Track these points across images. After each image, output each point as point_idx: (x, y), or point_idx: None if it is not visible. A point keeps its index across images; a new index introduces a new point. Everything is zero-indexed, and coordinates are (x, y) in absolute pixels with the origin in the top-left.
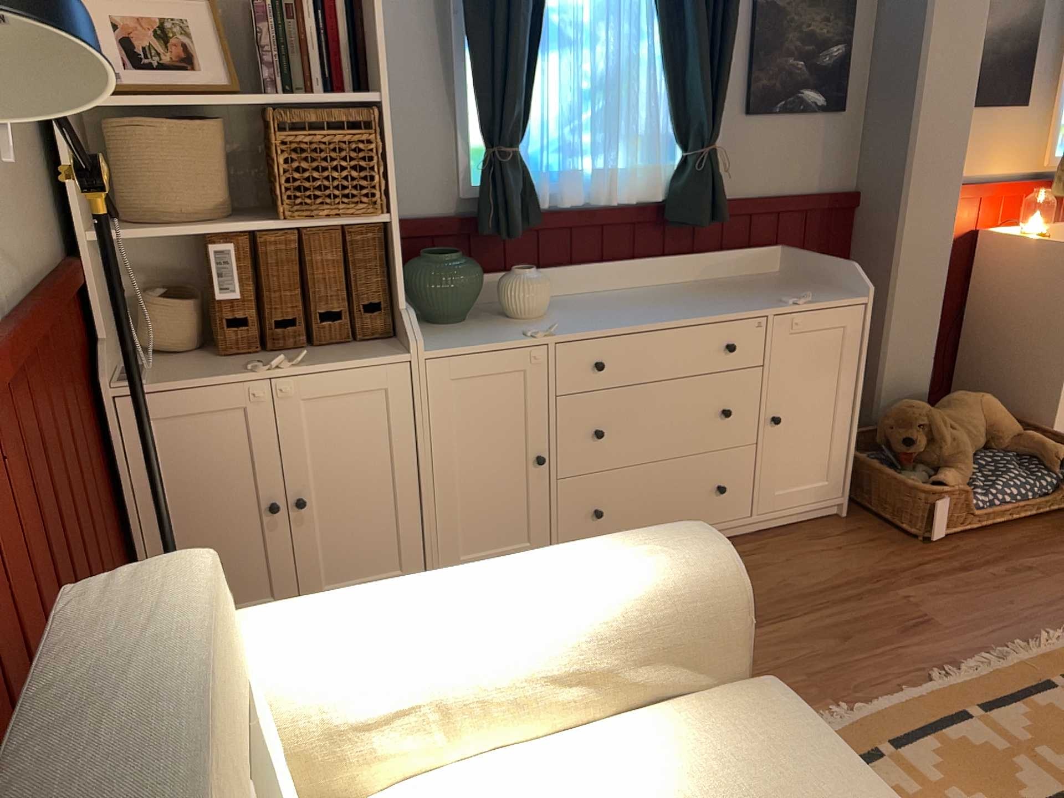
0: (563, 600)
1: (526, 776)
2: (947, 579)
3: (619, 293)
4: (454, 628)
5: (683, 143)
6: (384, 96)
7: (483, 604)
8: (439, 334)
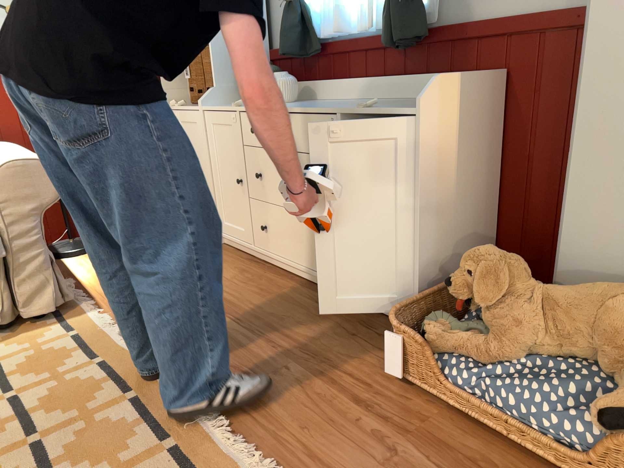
0: None
1: None
2: (332, 390)
3: (352, 101)
4: None
5: None
6: None
7: None
8: (234, 105)
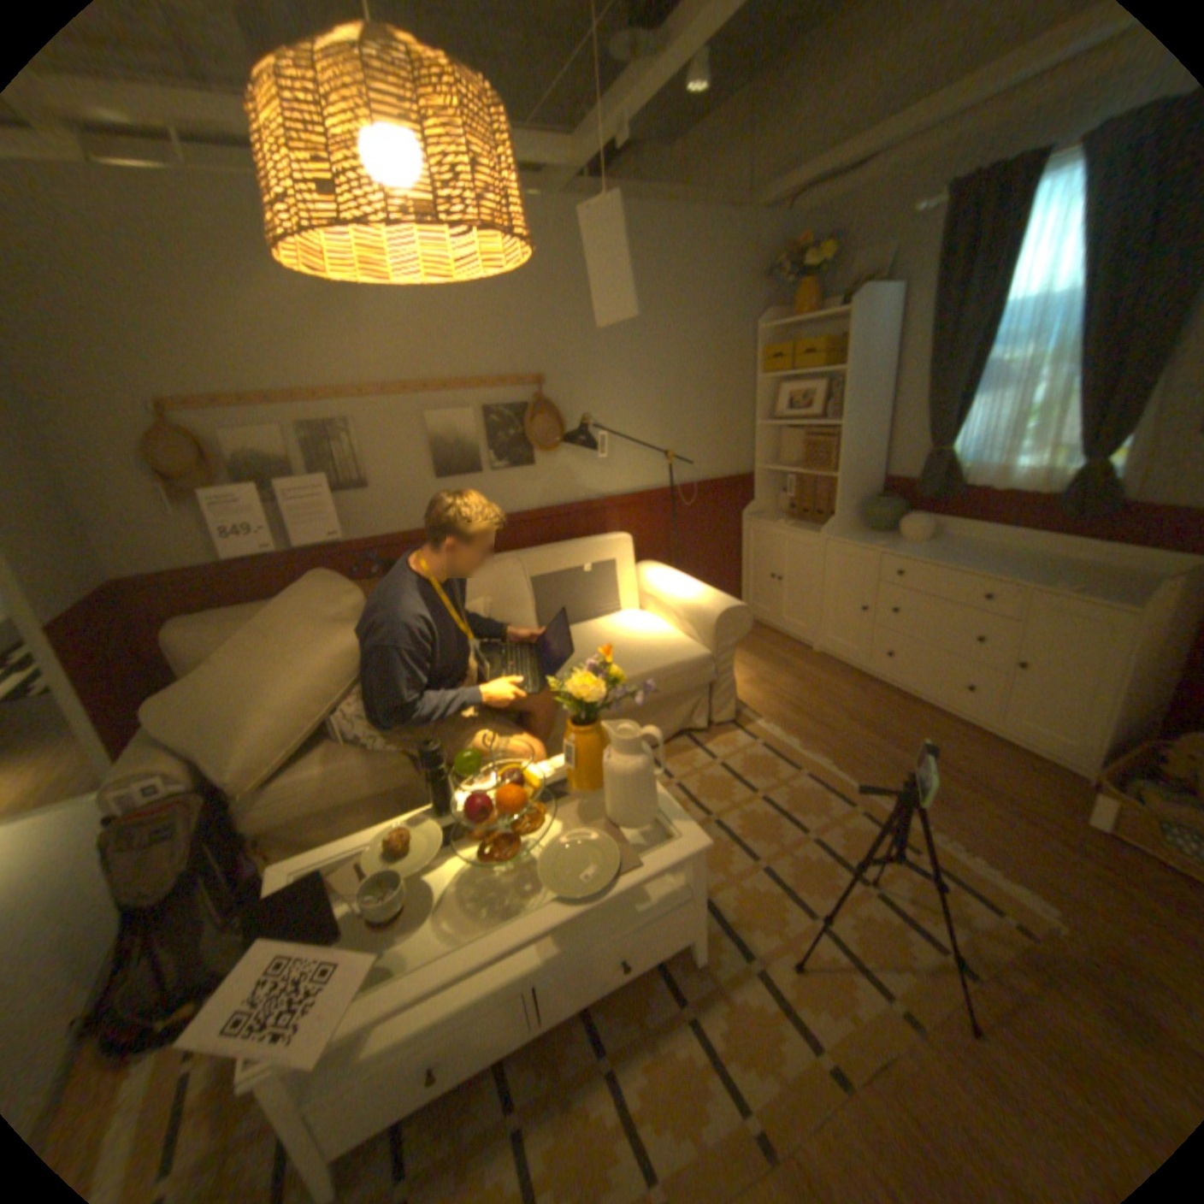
0: (685, 594)
1: (653, 624)
2: (1038, 832)
3: (1002, 550)
4: (667, 586)
5: (1083, 456)
6: (849, 424)
7: (676, 586)
8: (854, 534)
